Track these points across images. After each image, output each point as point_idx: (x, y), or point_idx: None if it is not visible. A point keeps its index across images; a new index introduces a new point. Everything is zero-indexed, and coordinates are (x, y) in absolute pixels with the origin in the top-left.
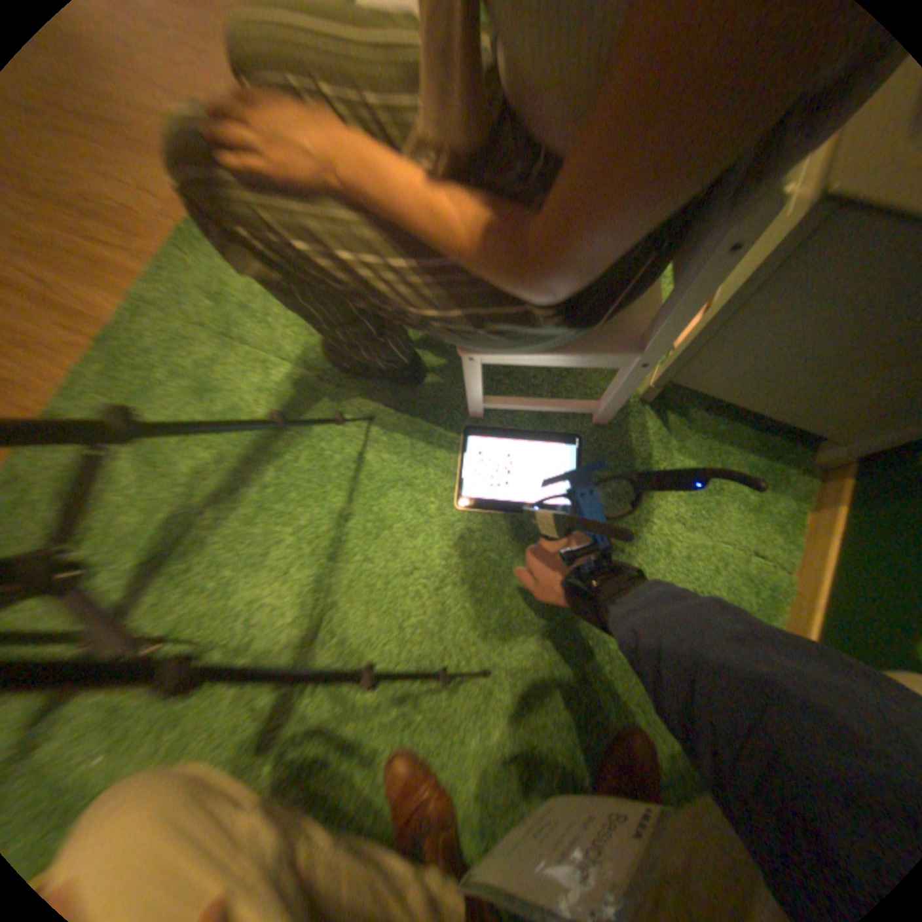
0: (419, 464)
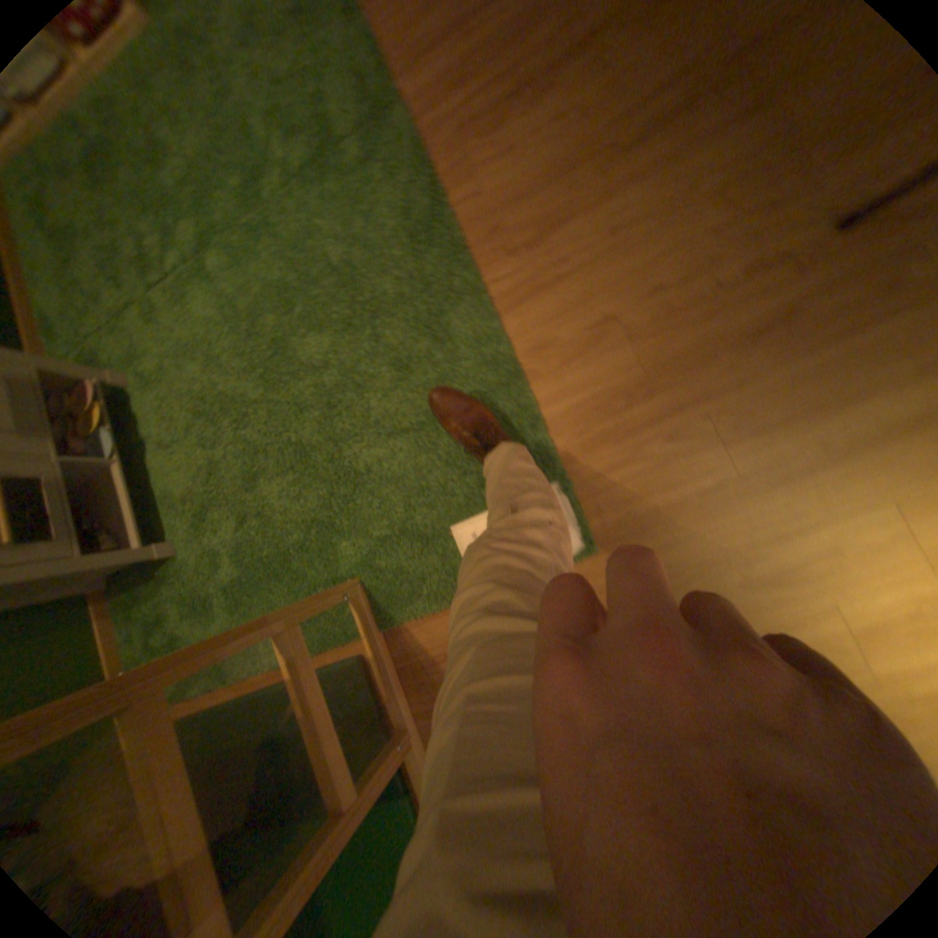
0: (169, 243)
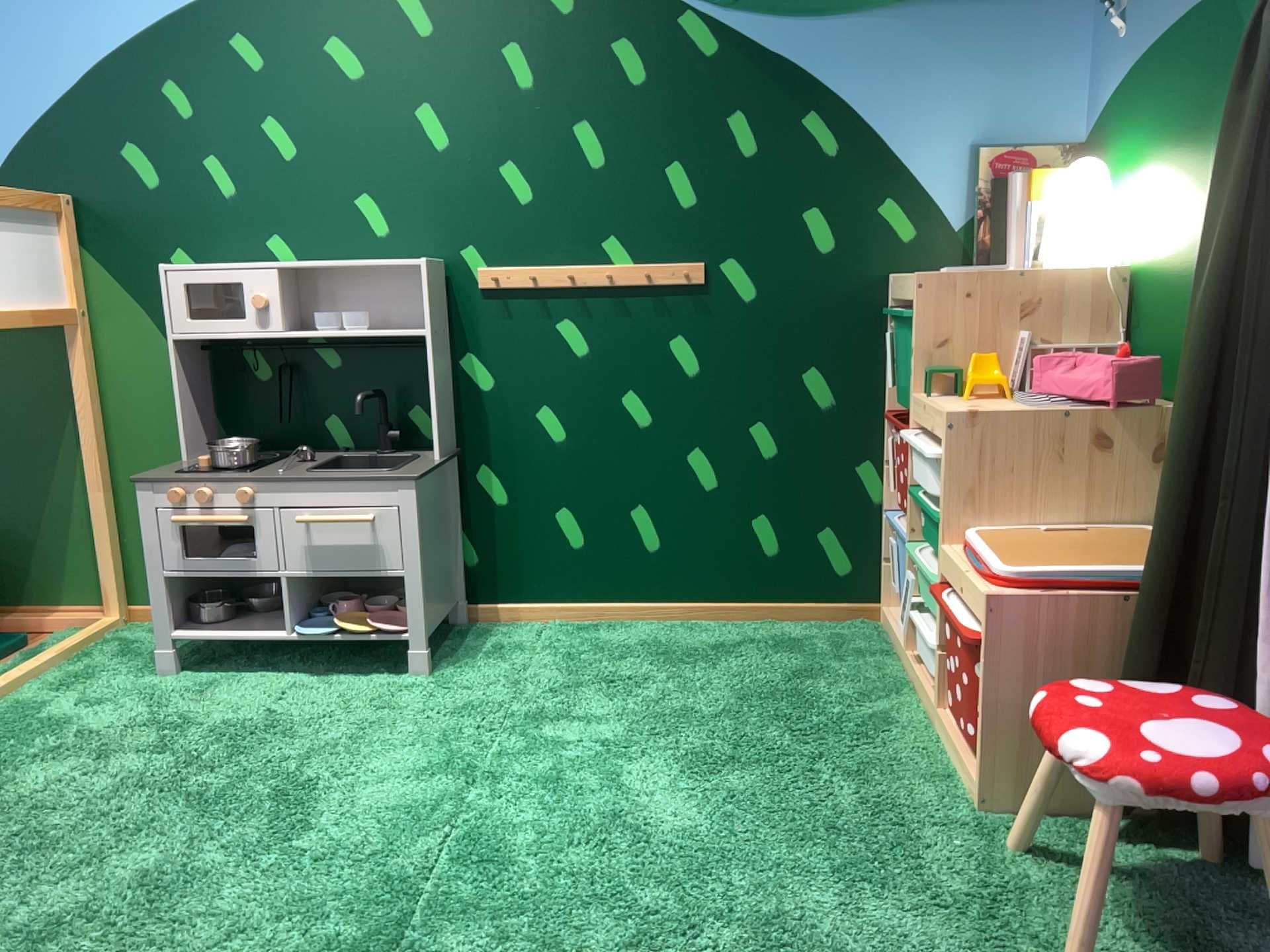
0: (529, 754)
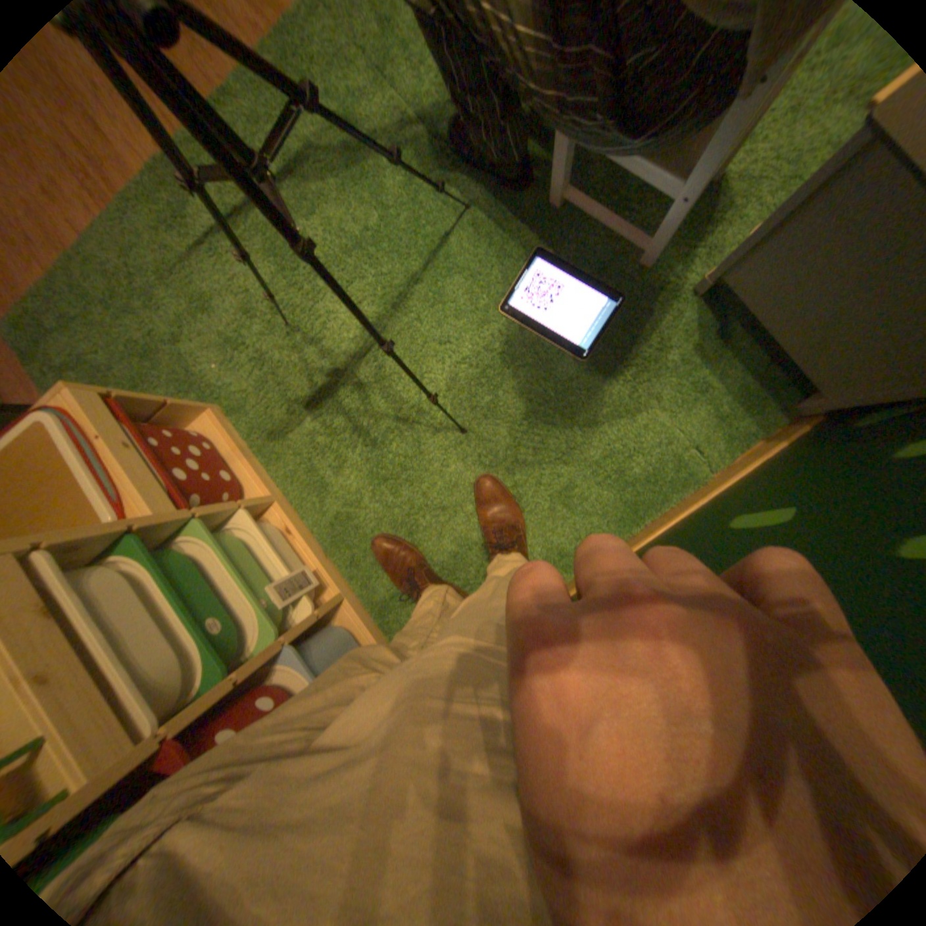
0: (485, 260)
